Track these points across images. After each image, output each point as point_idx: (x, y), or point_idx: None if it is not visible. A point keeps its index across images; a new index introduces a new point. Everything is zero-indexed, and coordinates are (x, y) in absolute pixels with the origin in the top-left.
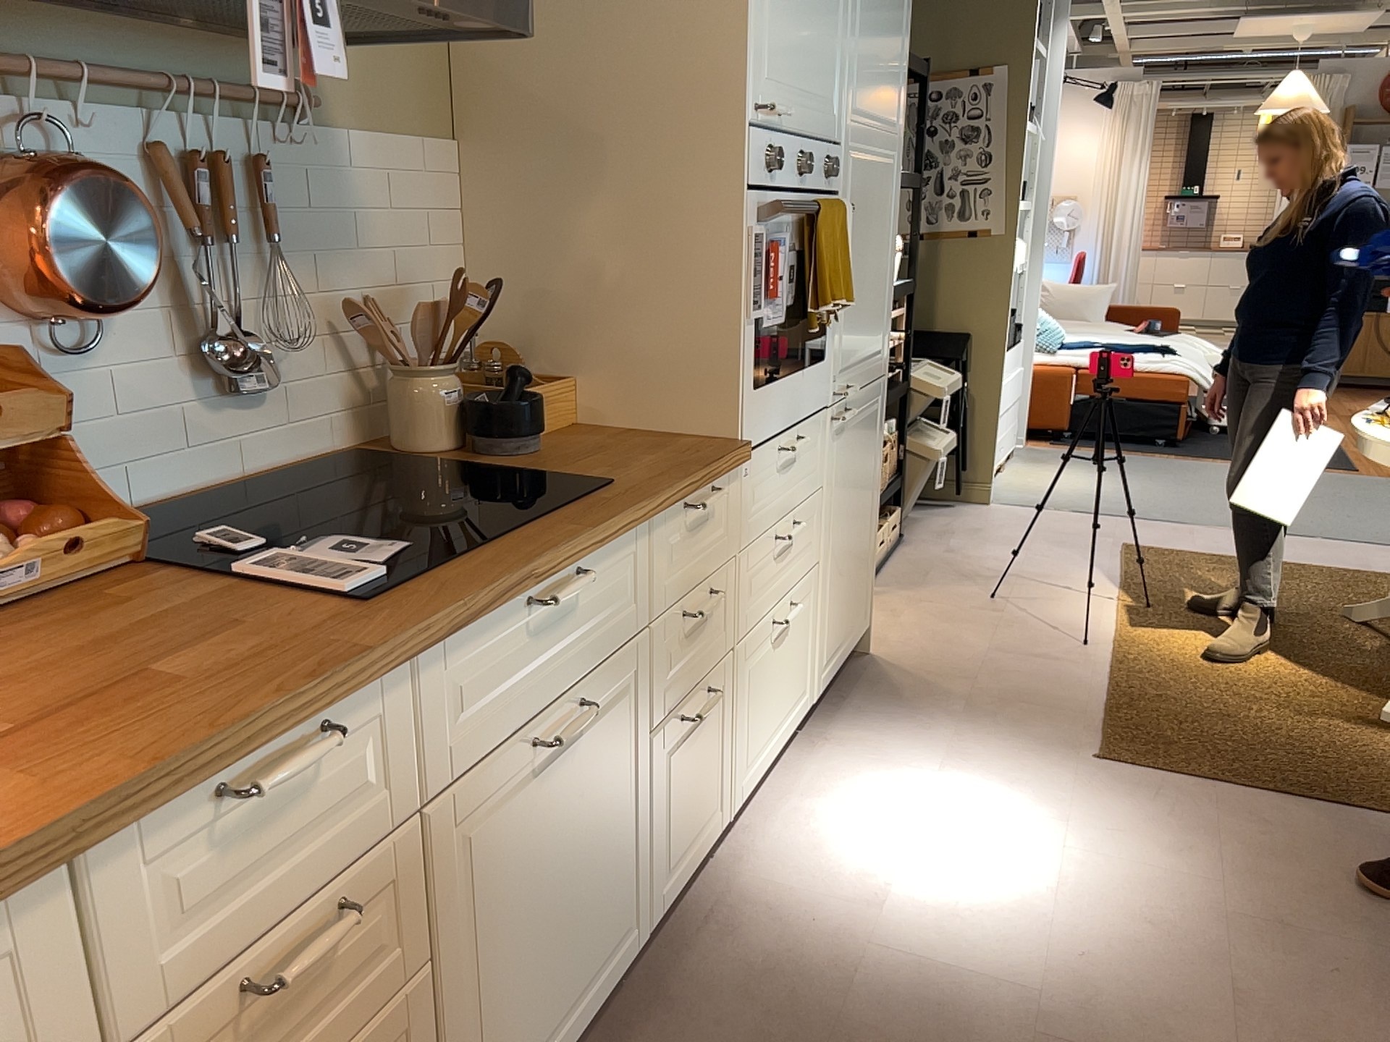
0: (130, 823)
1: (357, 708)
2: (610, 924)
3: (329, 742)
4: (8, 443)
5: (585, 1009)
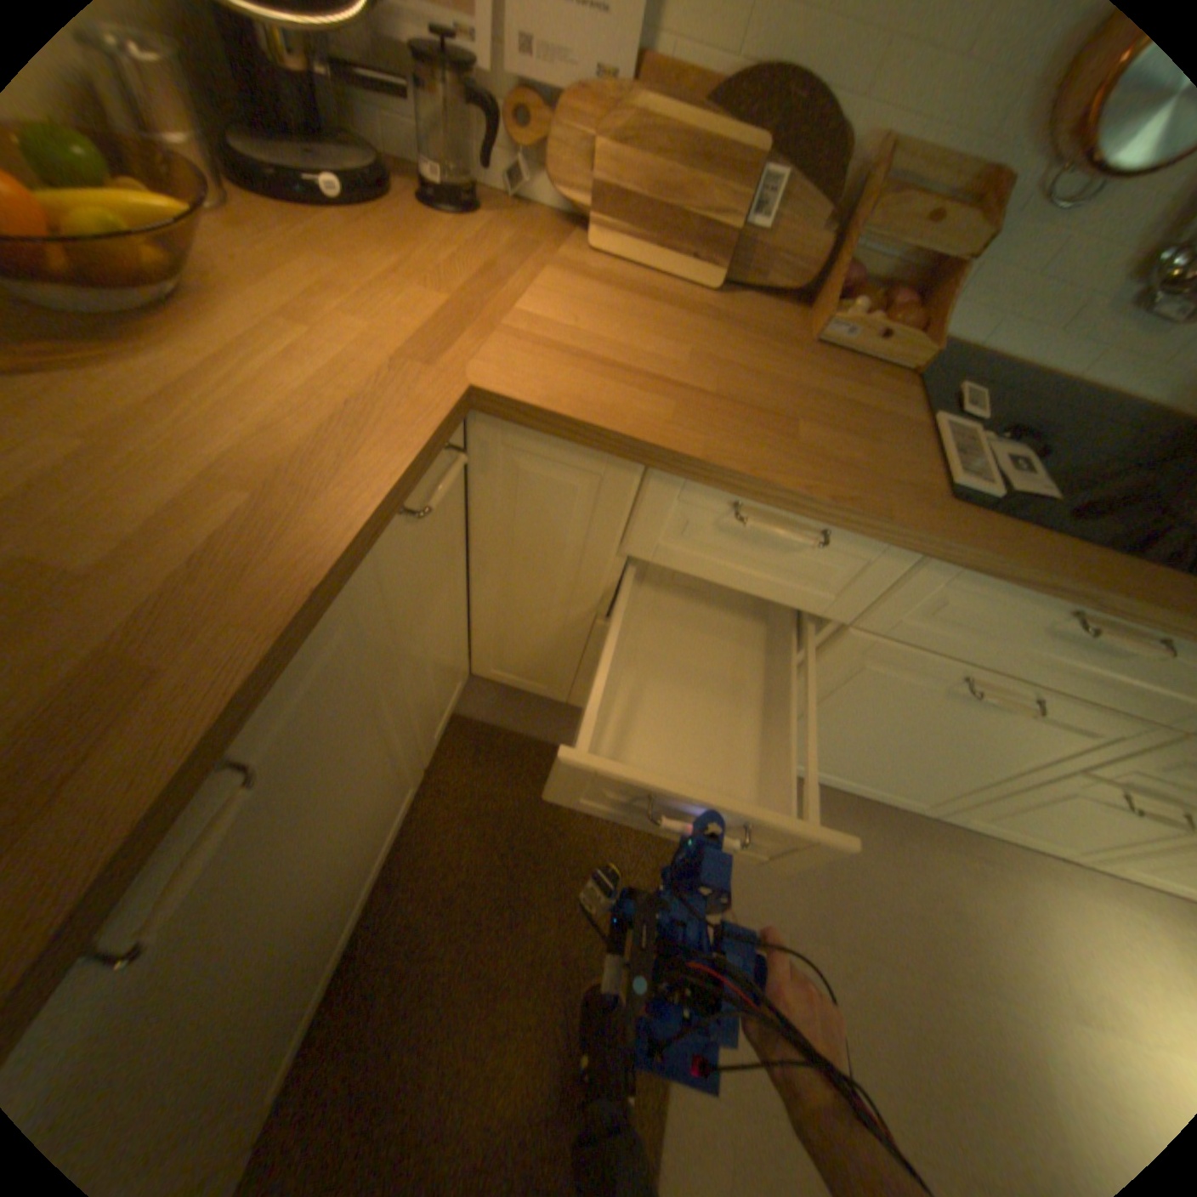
0: (672, 471)
1: (856, 542)
2: (913, 788)
3: (808, 538)
4: (926, 239)
5: (853, 788)
